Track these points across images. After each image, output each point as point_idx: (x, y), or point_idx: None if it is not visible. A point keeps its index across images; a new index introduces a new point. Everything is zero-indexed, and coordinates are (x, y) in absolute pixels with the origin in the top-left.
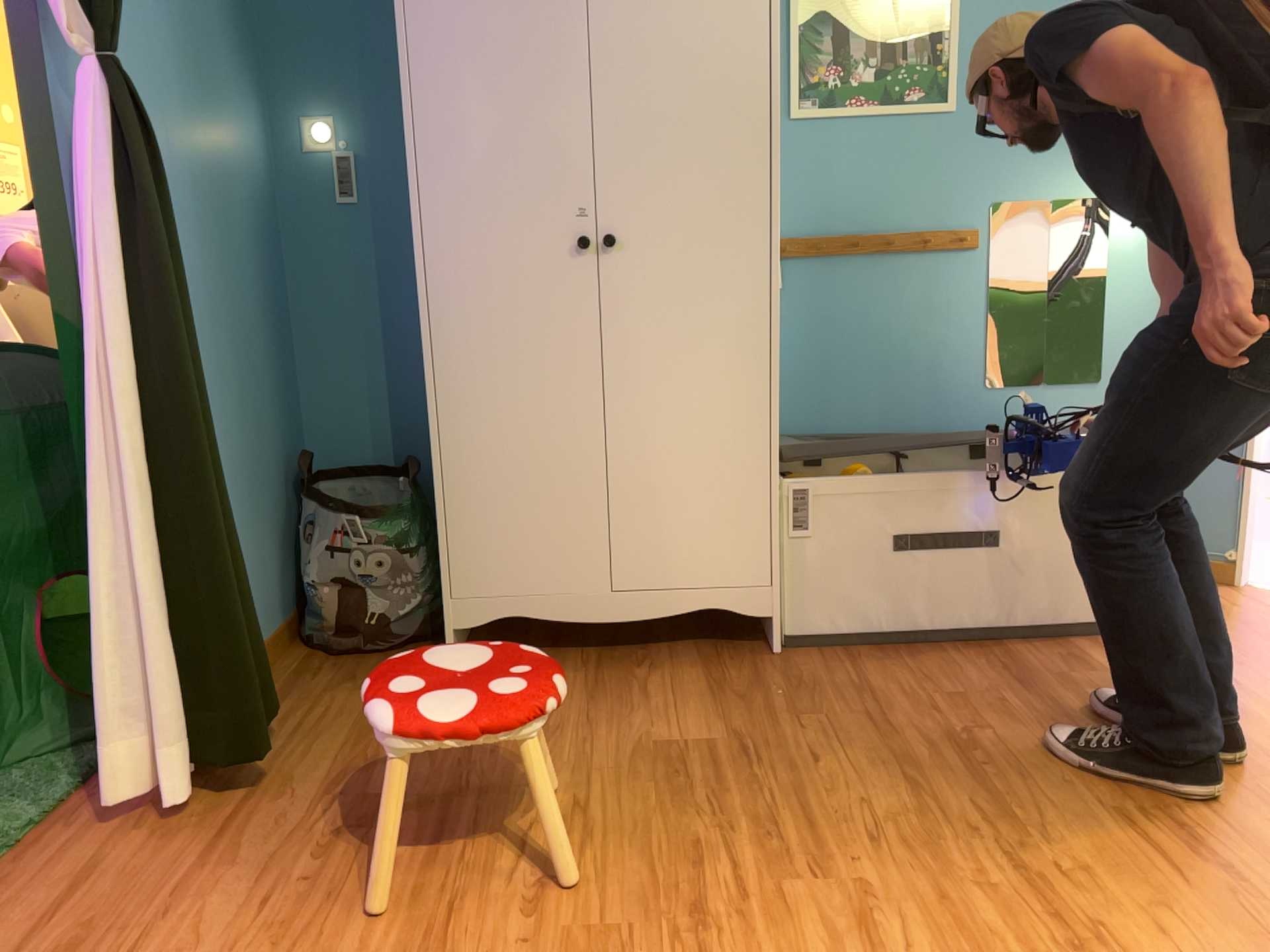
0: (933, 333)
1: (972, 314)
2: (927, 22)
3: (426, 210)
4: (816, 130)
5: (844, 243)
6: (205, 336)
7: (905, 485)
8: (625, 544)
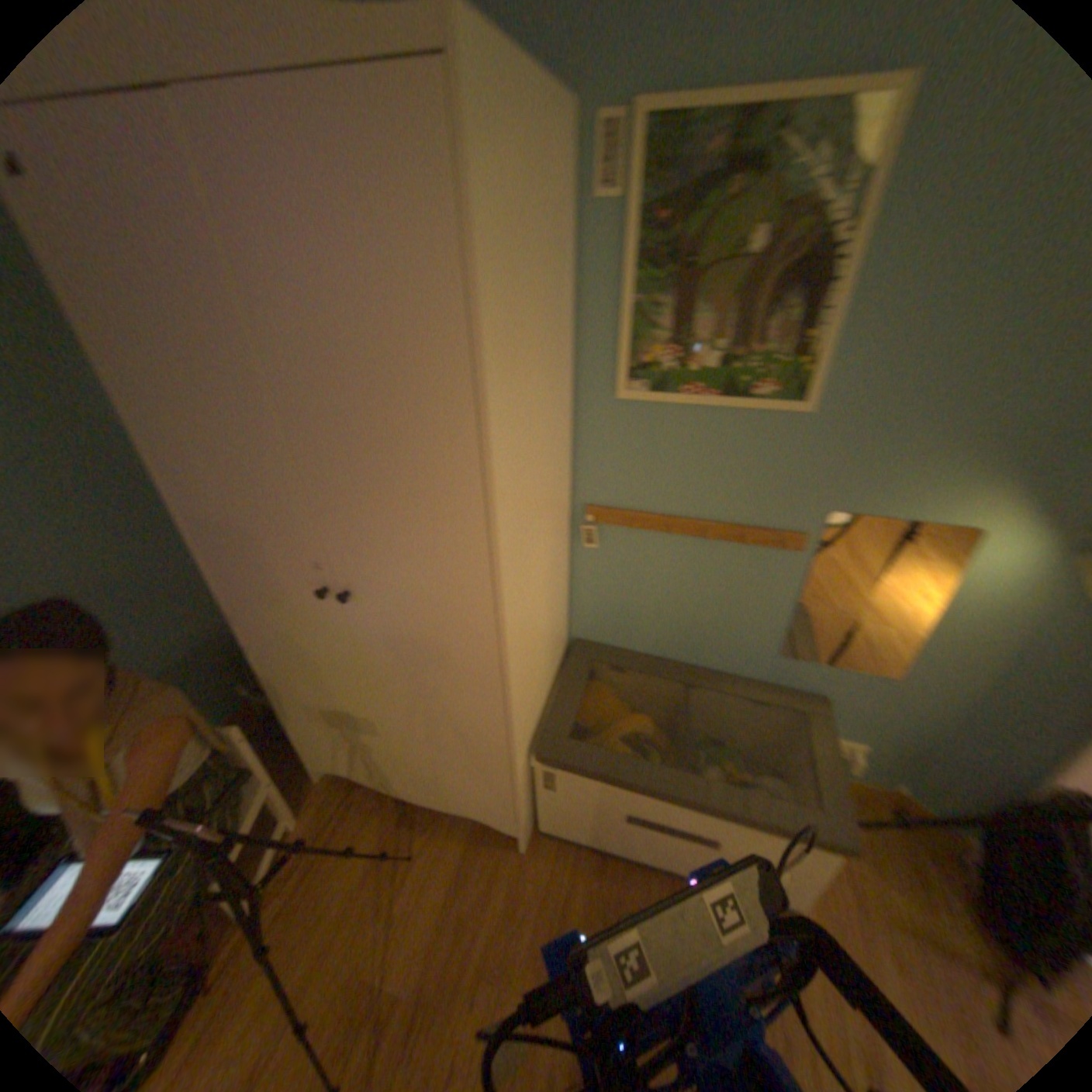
0: (739, 609)
1: (782, 603)
2: (805, 300)
3: (197, 537)
4: (647, 413)
5: (661, 524)
6: (86, 592)
7: (639, 801)
8: (419, 760)
